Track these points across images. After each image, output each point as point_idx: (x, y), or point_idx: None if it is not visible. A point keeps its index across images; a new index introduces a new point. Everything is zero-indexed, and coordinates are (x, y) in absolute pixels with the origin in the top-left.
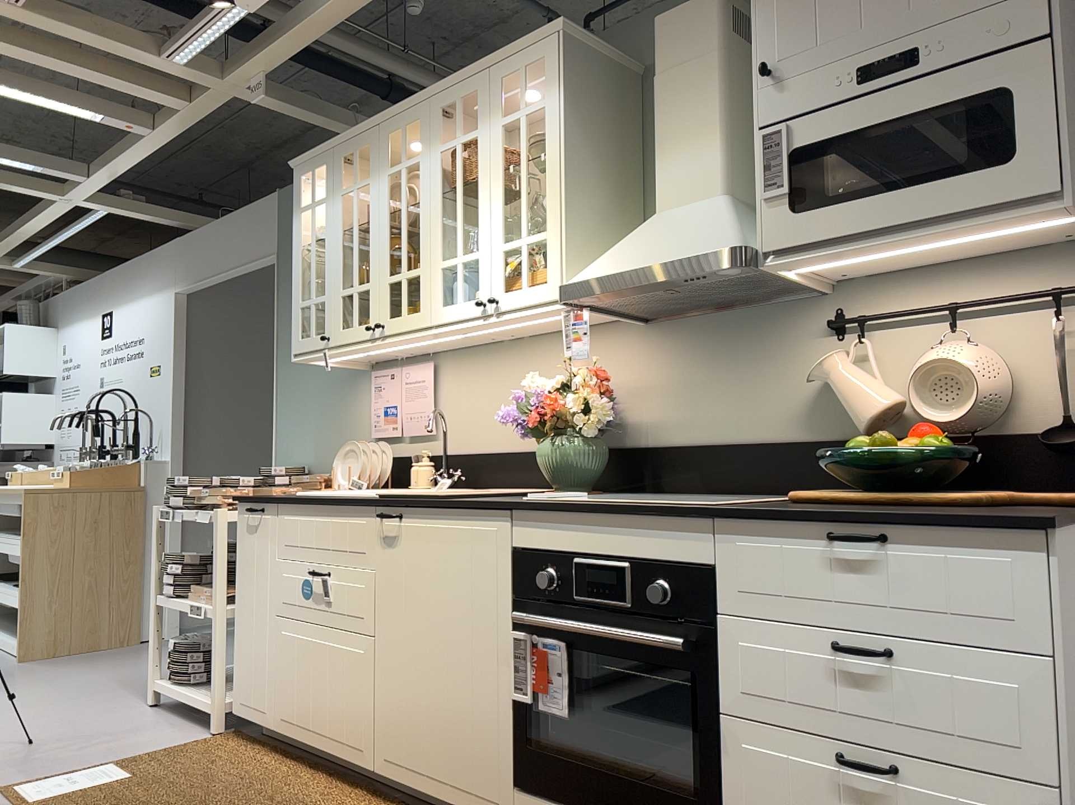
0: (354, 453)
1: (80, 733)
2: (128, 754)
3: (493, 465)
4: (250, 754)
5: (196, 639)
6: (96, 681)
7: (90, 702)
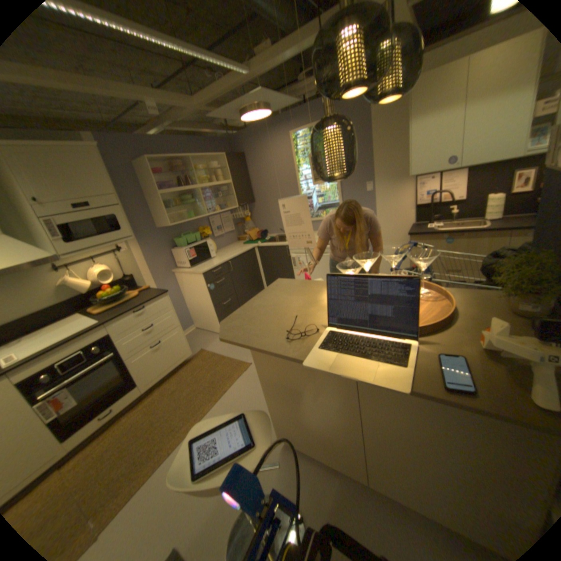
0: None
1: None
2: None
3: None
4: None
5: None
6: None
7: None
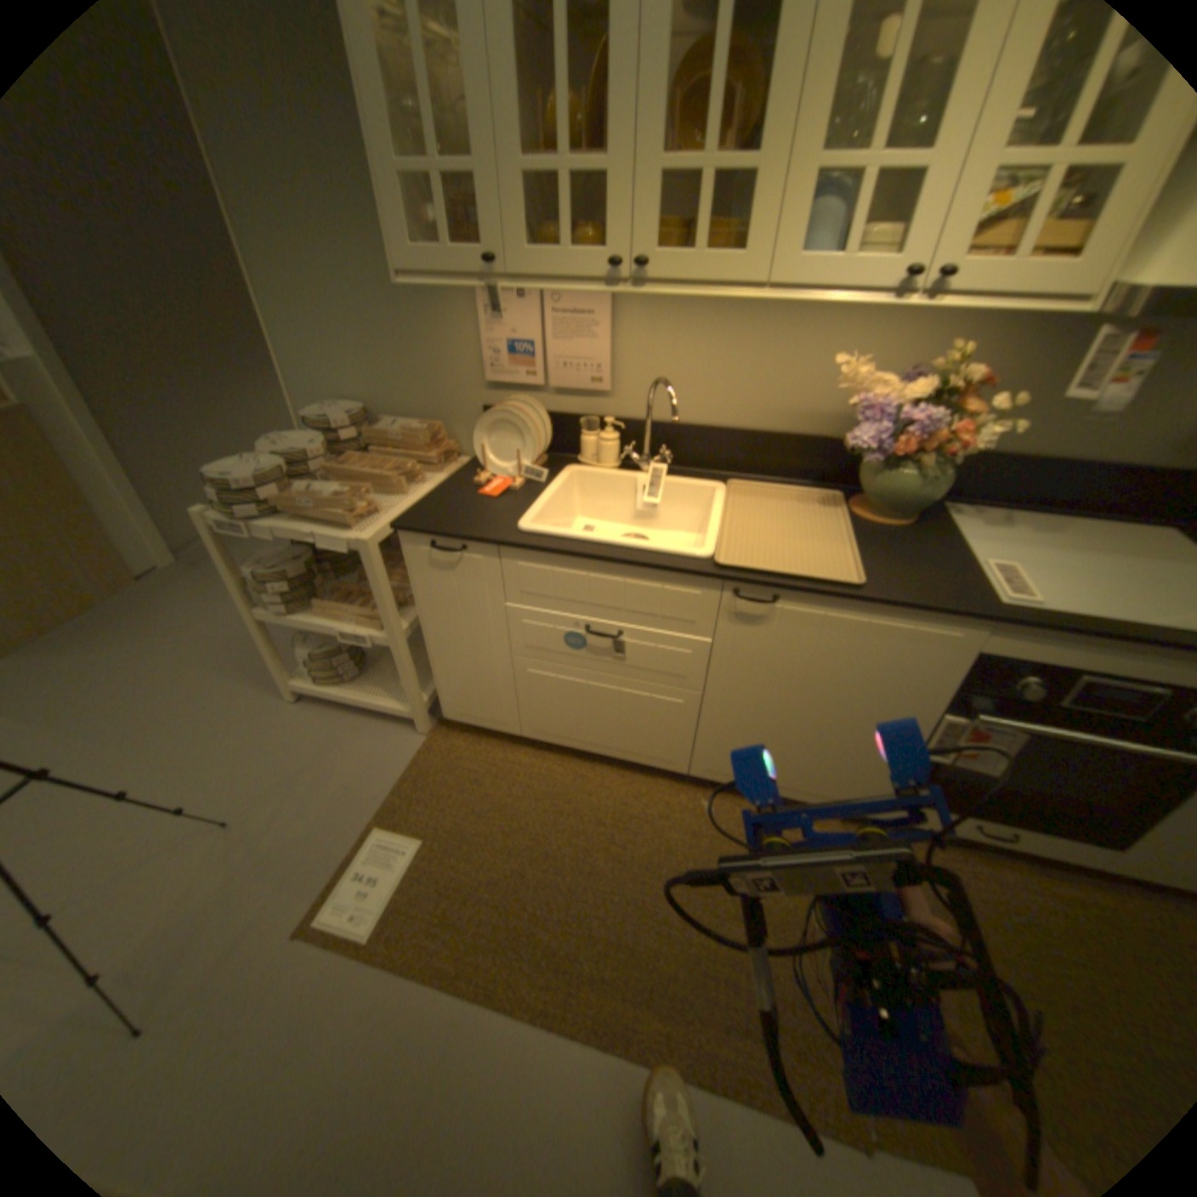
0: (505, 424)
1: (267, 786)
2: (371, 804)
3: (710, 443)
4: (501, 759)
5: (323, 640)
6: (167, 678)
7: (205, 721)
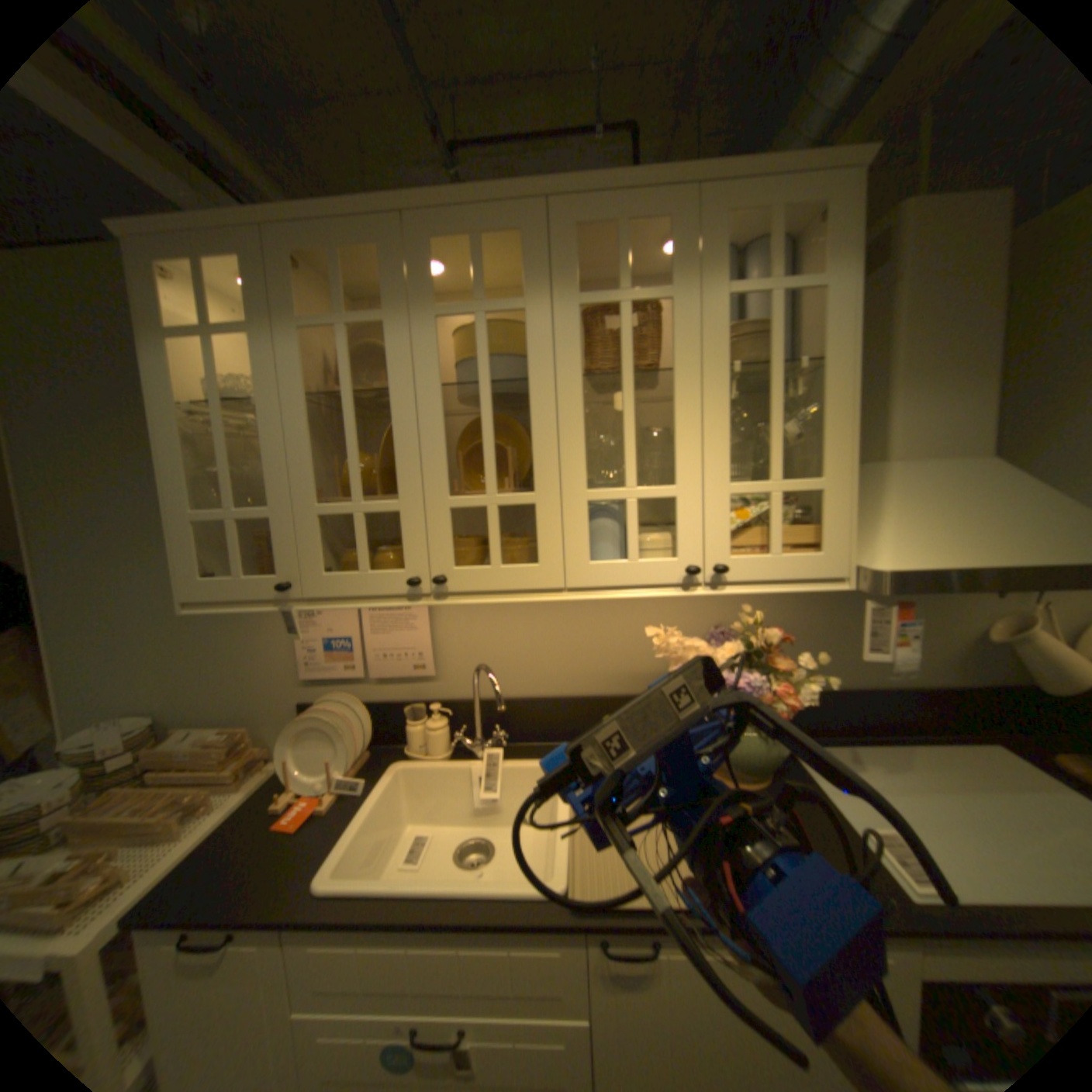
0: (314, 729)
1: None
2: None
3: (546, 714)
4: None
5: None
6: None
7: None
